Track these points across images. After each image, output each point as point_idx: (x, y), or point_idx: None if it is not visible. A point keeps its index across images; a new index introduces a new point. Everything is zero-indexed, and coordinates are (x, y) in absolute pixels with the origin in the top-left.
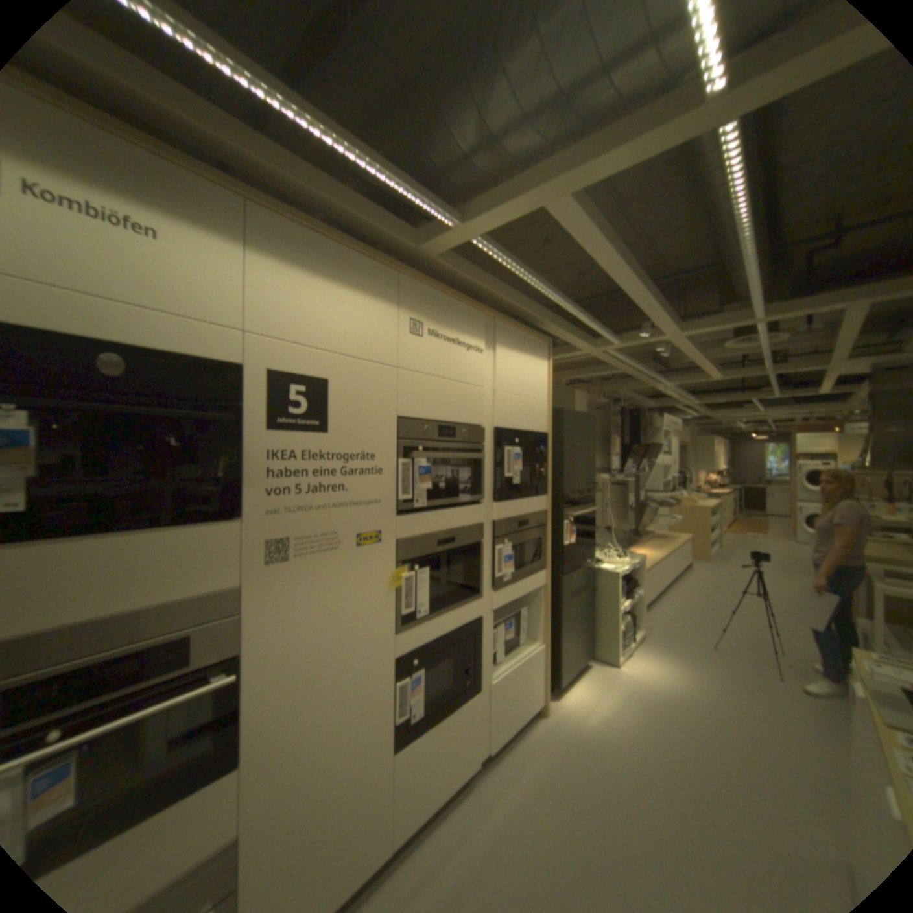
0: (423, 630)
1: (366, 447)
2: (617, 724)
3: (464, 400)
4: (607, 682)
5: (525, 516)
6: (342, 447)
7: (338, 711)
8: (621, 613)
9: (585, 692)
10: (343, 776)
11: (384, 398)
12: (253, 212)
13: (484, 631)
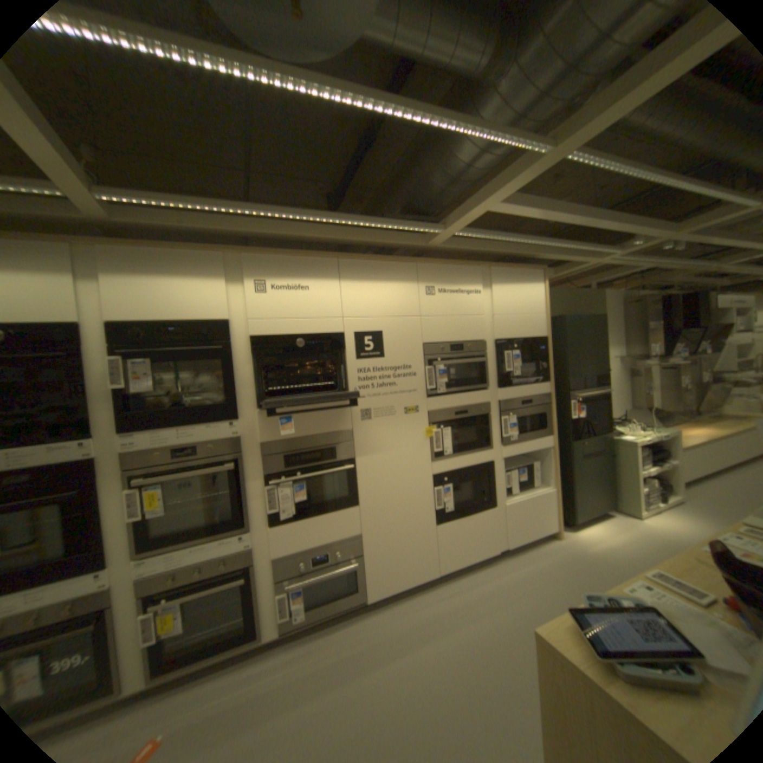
0: (449, 463)
1: (404, 363)
2: (621, 552)
3: (467, 326)
4: (626, 527)
5: (528, 397)
6: (391, 364)
7: (401, 494)
8: (642, 476)
9: (601, 531)
10: (407, 527)
11: (412, 335)
12: (340, 263)
13: (496, 470)
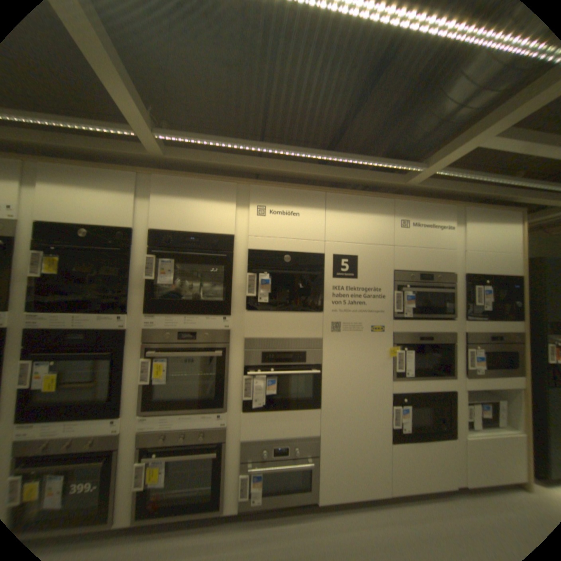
0: (411, 385)
1: (375, 285)
2: None
3: (439, 258)
4: None
5: (499, 334)
6: (363, 285)
7: (361, 406)
8: None
9: None
10: (364, 439)
11: (385, 261)
12: (327, 195)
13: (460, 402)
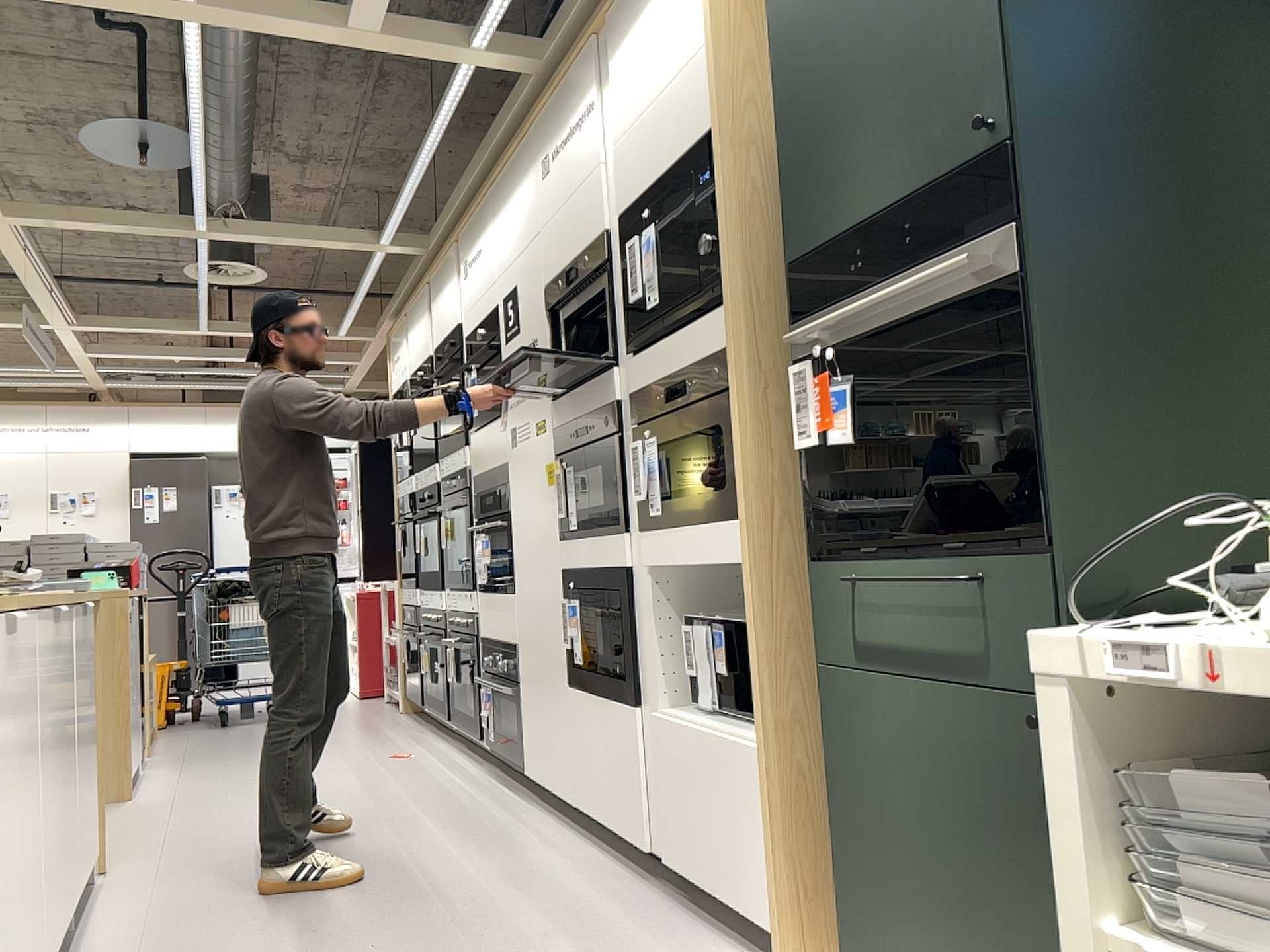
0: (576, 550)
1: (532, 334)
2: None
3: (583, 210)
4: None
5: (684, 373)
6: (524, 341)
7: (539, 595)
8: None
9: None
10: (545, 664)
11: (536, 274)
12: (492, 192)
13: (639, 601)
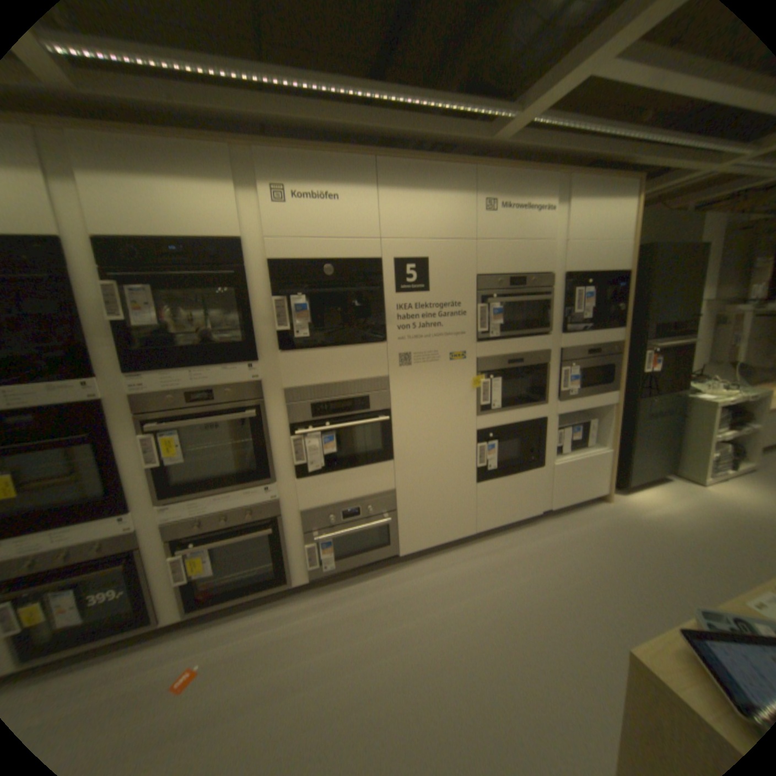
0: (496, 417)
1: (453, 298)
2: (680, 520)
3: (534, 253)
4: (685, 493)
5: (596, 345)
6: (437, 299)
7: (441, 449)
8: (716, 439)
9: (657, 495)
10: (445, 483)
11: (465, 263)
12: (378, 162)
13: (549, 427)
